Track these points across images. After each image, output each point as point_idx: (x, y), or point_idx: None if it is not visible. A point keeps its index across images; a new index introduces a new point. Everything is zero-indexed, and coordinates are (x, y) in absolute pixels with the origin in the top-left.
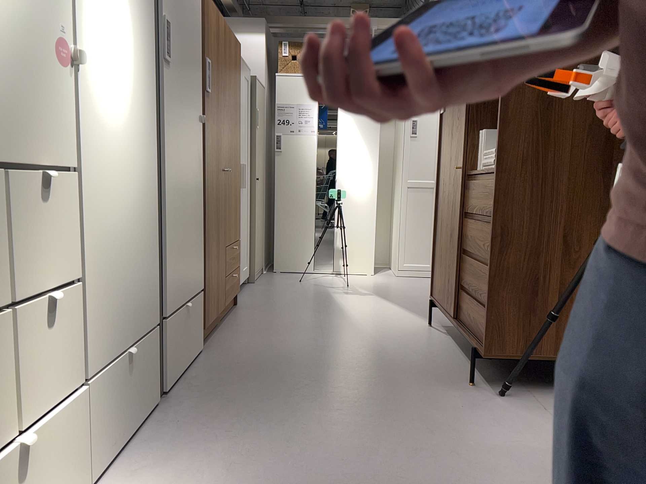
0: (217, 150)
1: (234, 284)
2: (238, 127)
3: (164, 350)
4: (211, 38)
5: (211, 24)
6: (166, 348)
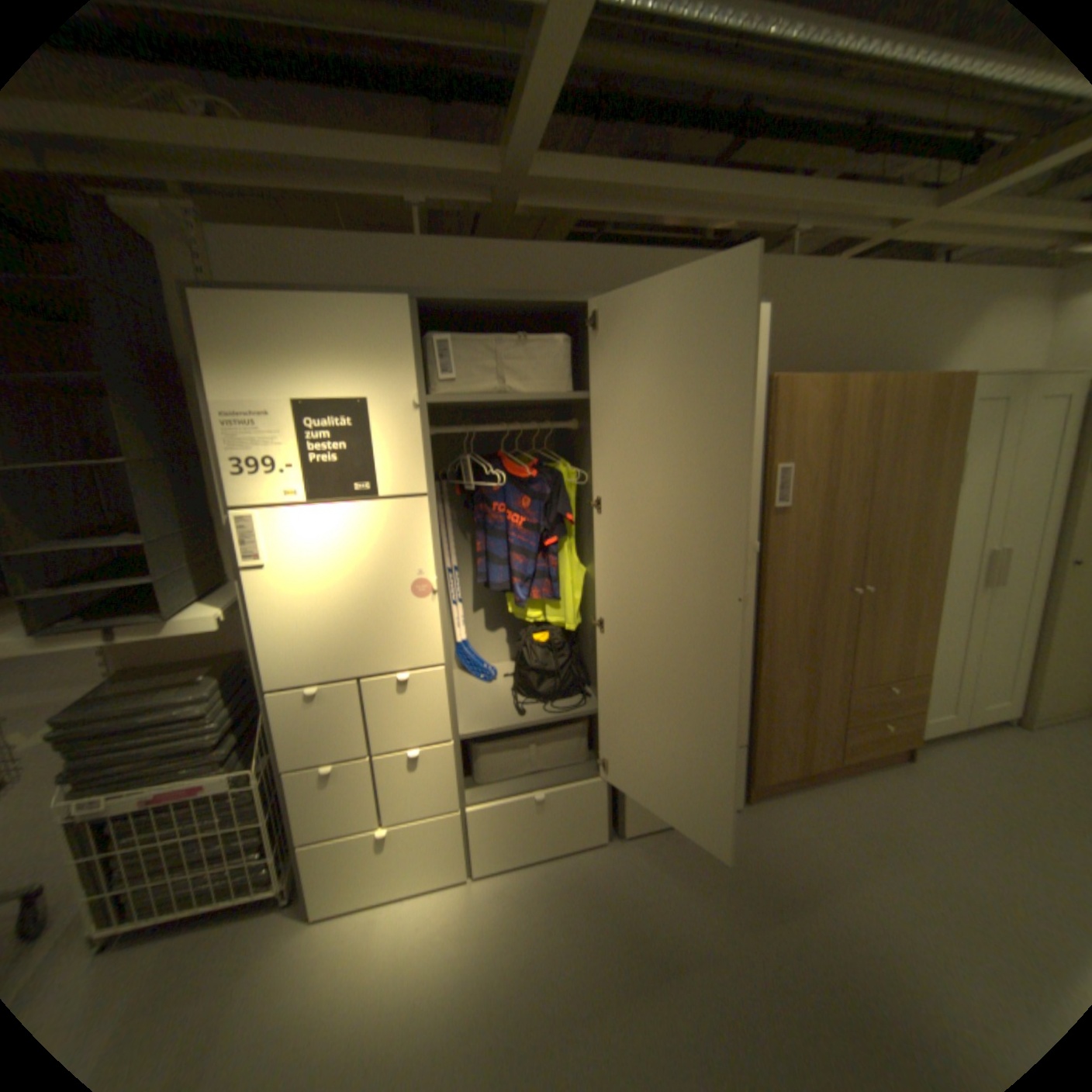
0: (826, 571)
1: (894, 738)
2: (940, 512)
3: (626, 799)
4: (808, 427)
5: (810, 409)
6: (629, 799)
